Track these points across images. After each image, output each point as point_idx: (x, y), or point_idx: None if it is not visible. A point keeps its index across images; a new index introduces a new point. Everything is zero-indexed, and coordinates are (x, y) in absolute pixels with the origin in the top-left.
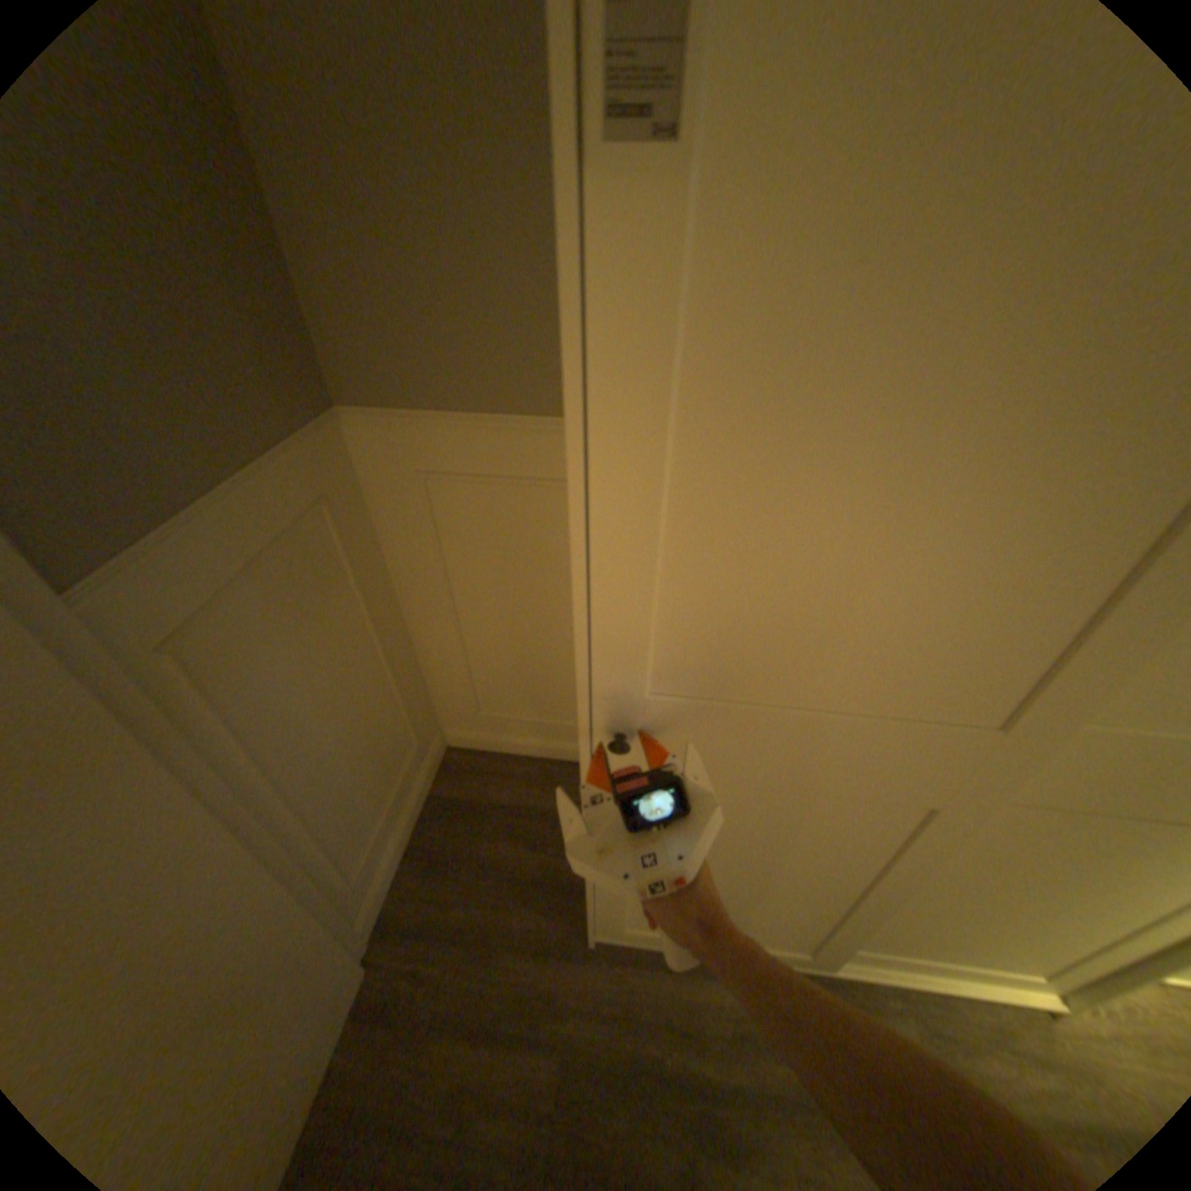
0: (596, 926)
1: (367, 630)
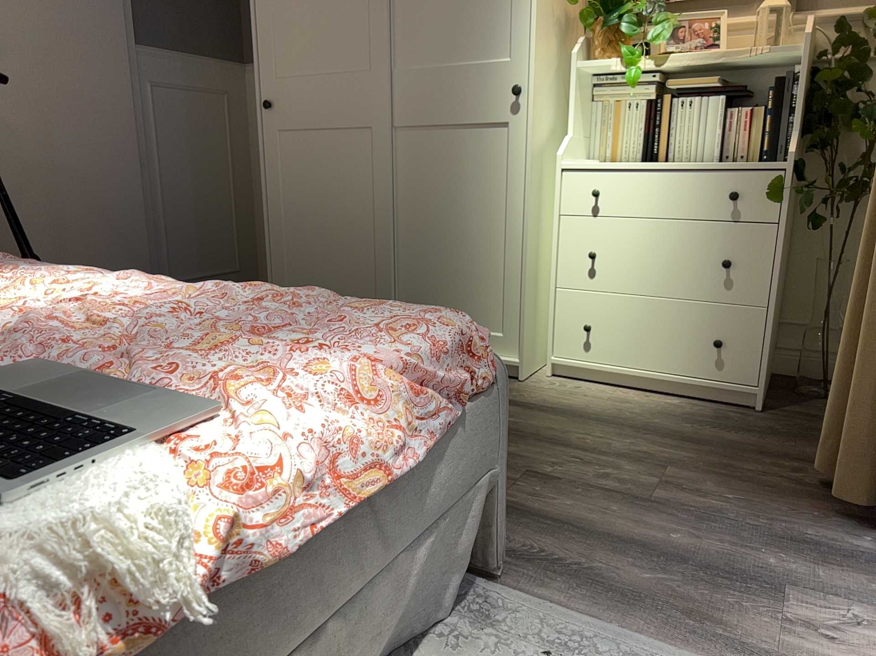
0: None
1: (230, 165)
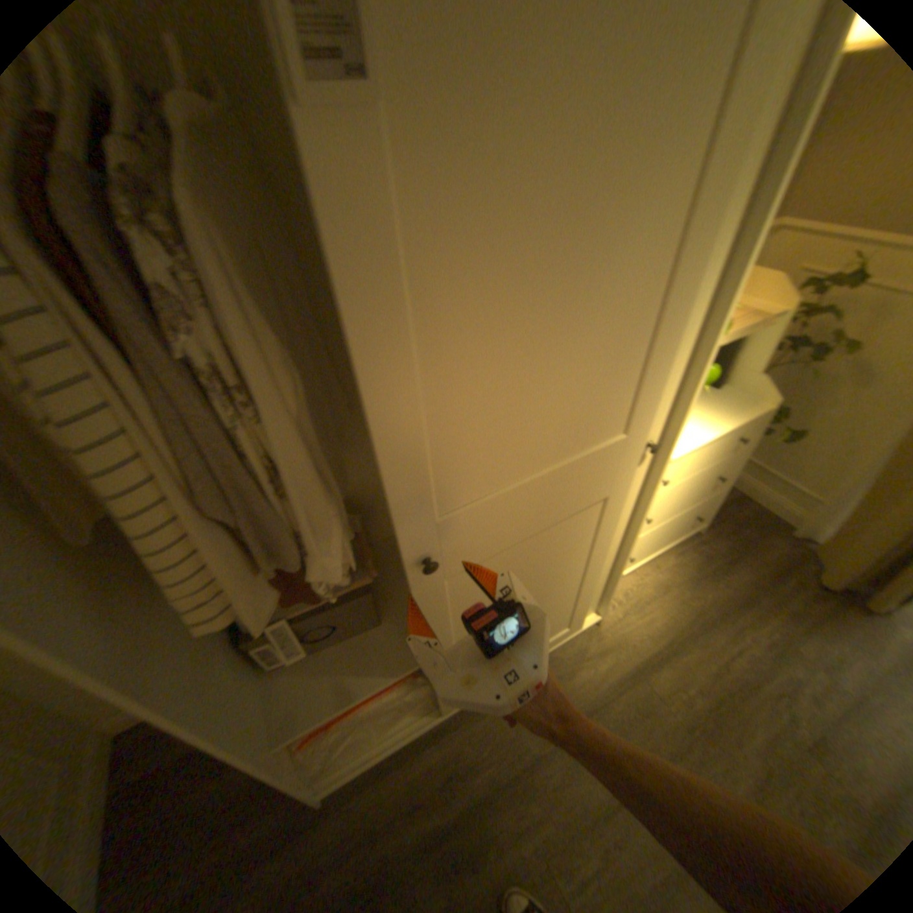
0: (306, 794)
1: None
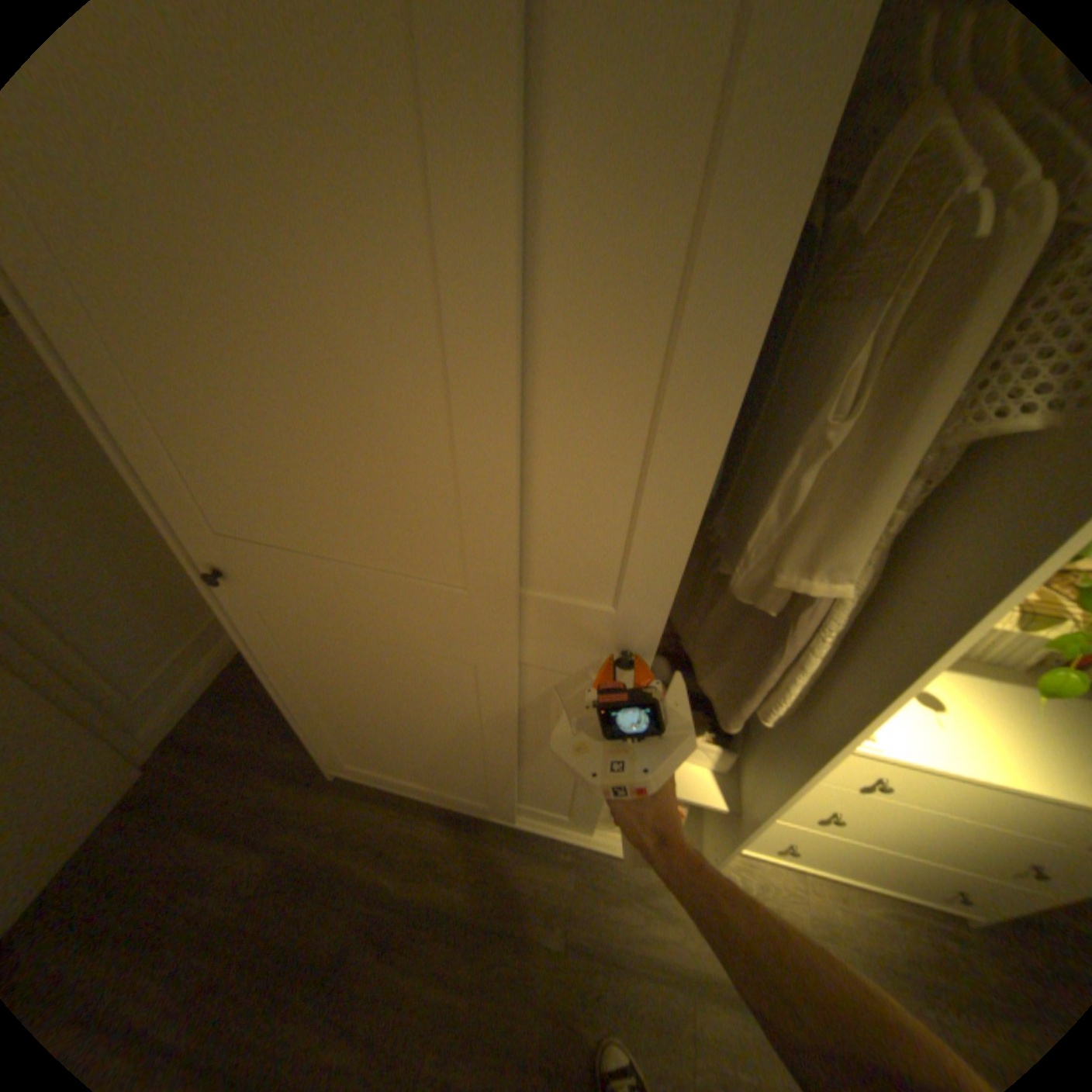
0: (318, 758)
1: None
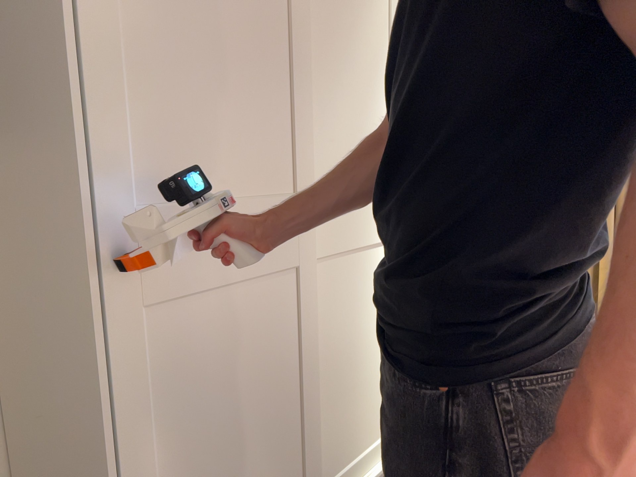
0: None
1: None
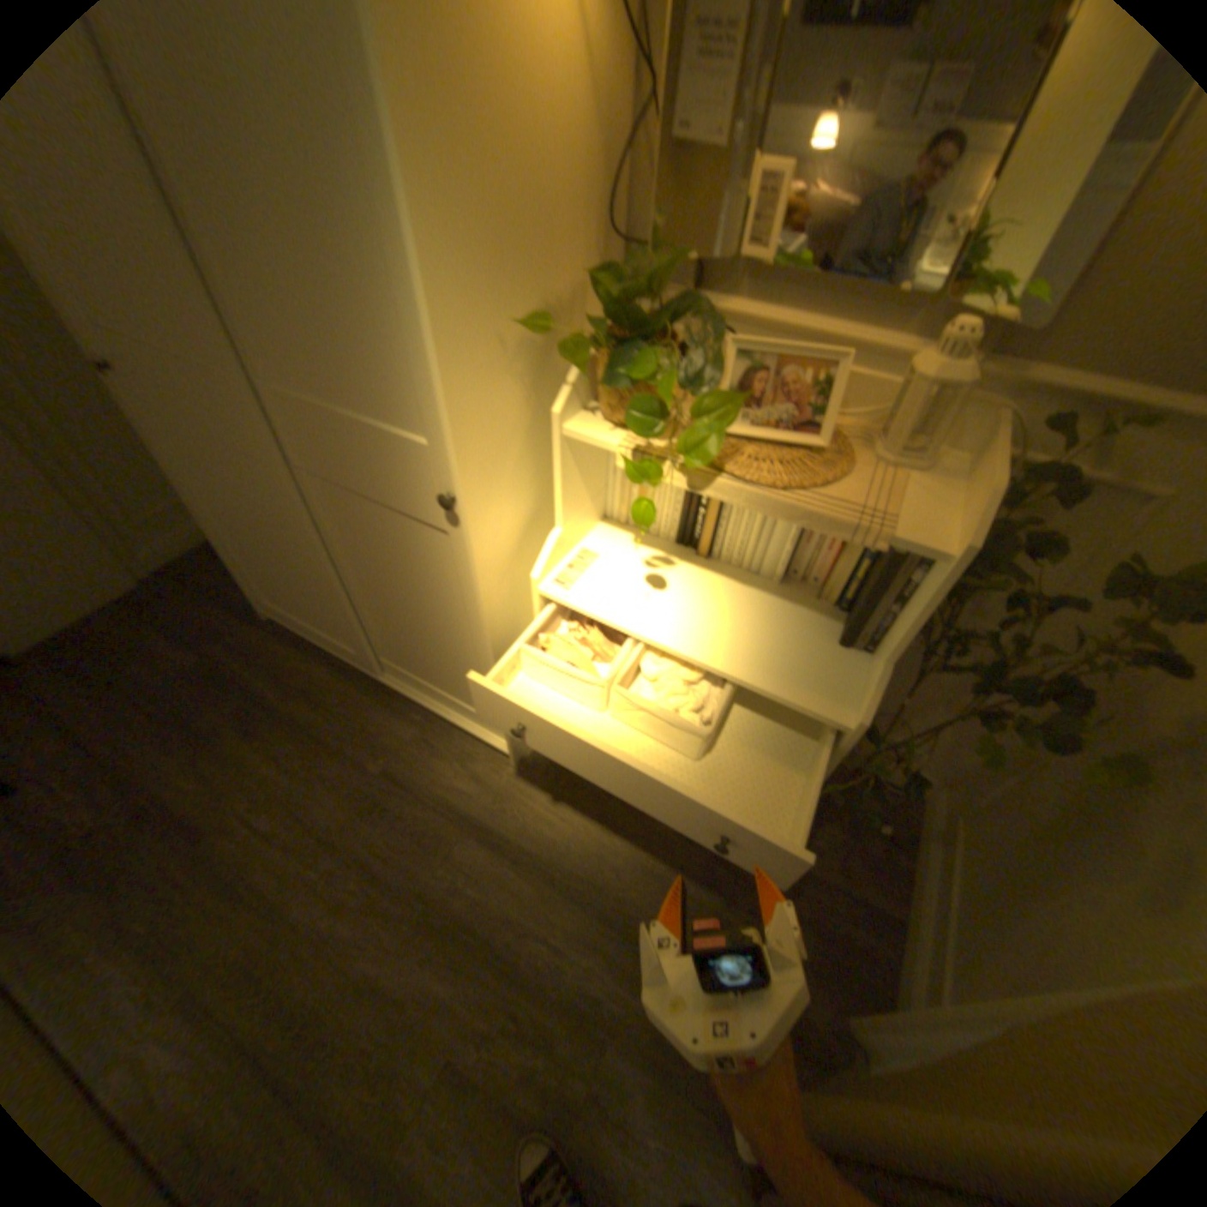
0: (243, 588)
1: None
